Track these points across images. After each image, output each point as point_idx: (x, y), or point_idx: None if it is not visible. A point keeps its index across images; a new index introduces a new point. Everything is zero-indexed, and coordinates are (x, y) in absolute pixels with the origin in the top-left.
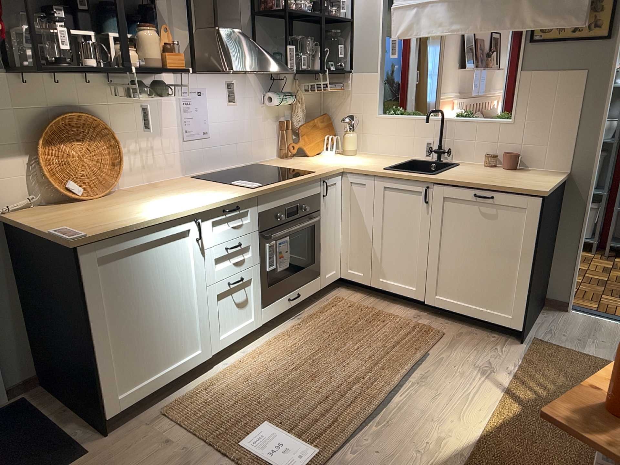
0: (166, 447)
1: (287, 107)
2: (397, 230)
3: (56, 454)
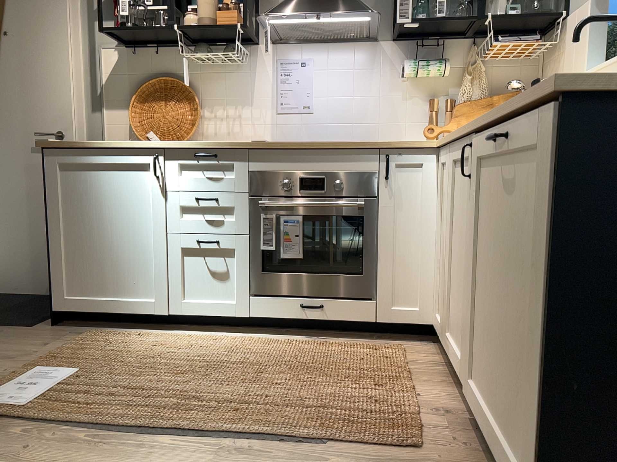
0: (39, 346)
1: (452, 84)
2: (461, 242)
3: (29, 320)
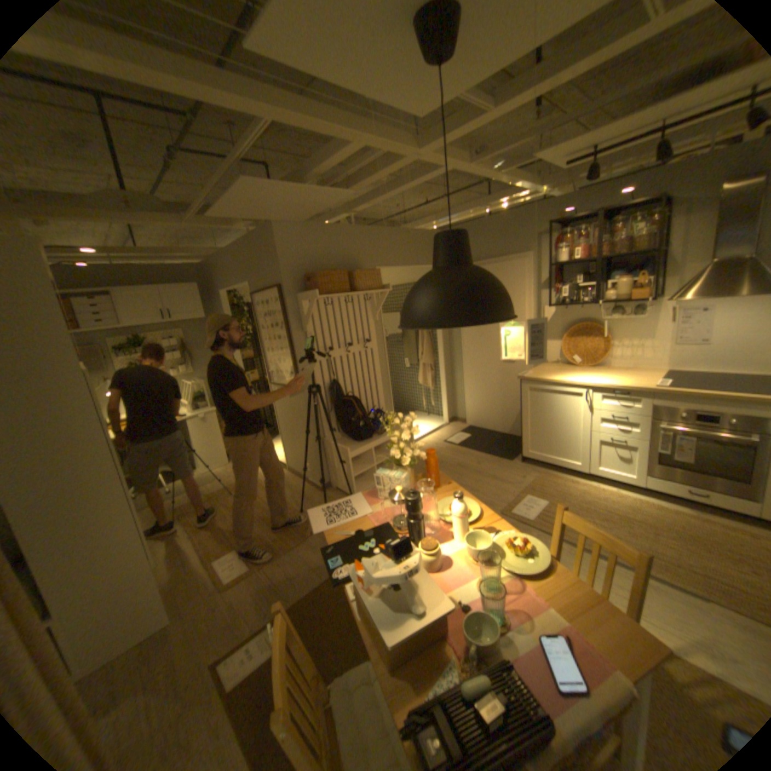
0: (521, 477)
1: None
2: None
3: (508, 454)
